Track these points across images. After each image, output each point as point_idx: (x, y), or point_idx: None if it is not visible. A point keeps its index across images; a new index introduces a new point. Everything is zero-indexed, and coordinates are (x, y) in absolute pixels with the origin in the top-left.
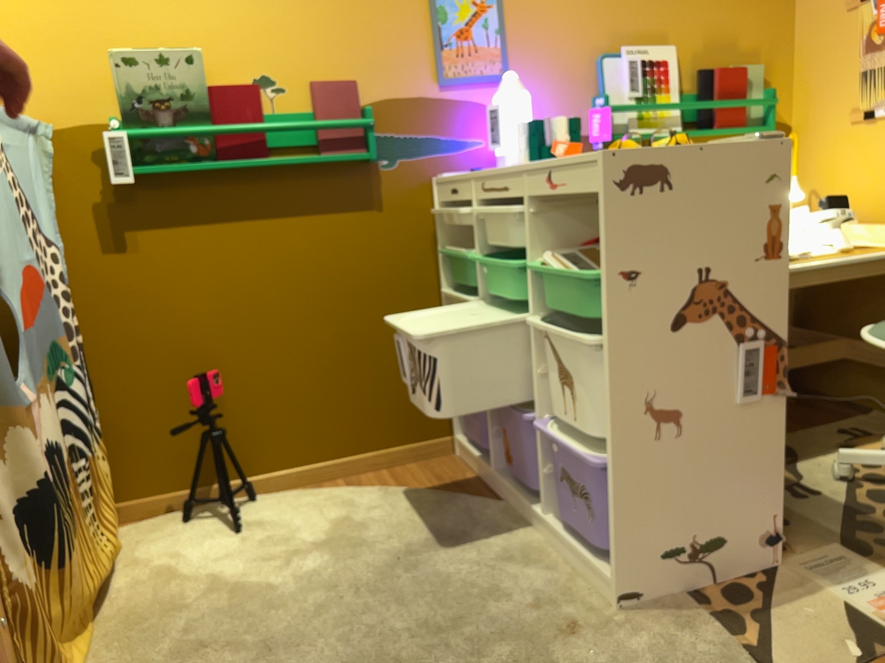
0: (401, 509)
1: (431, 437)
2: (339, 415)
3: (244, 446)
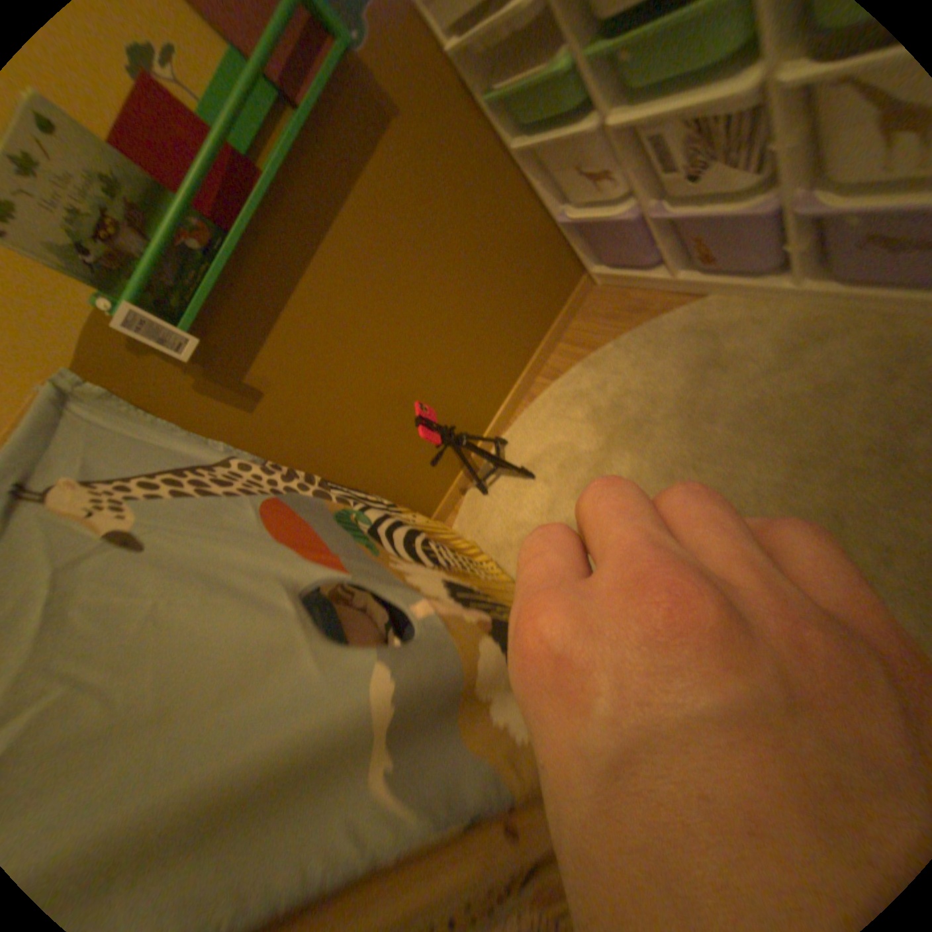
0: (629, 369)
1: (573, 291)
2: (506, 341)
3: (469, 421)
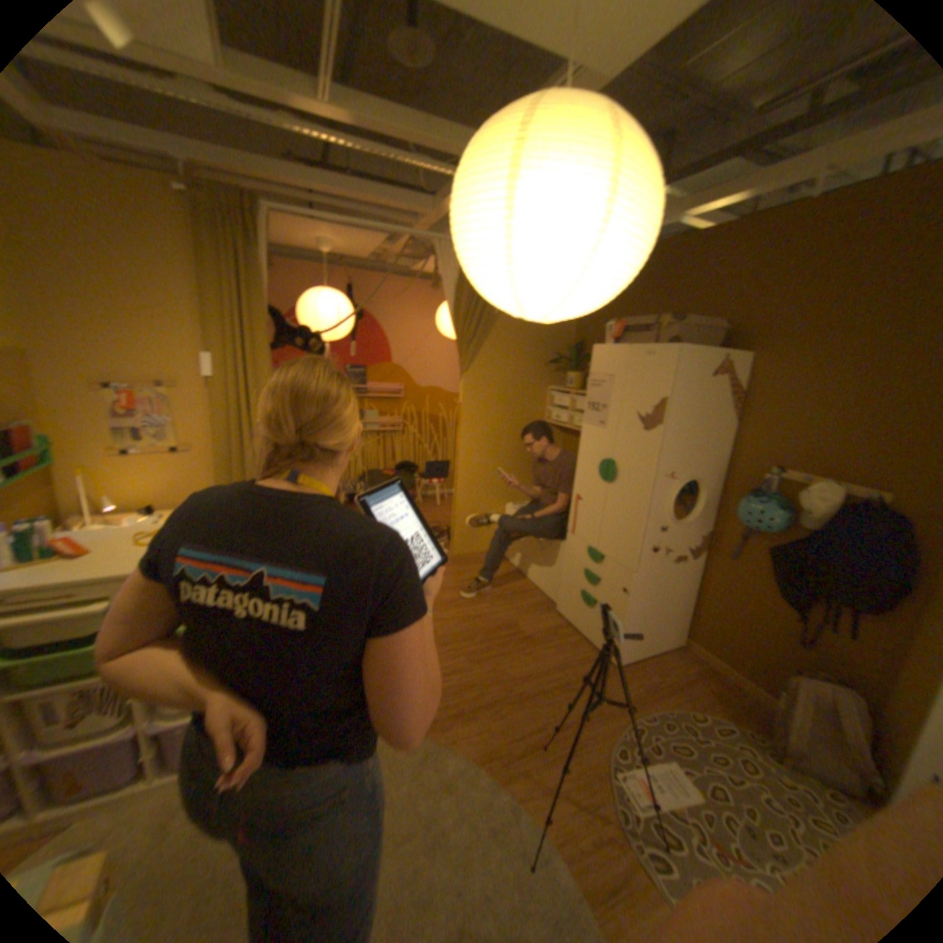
0: None
1: None
2: None
3: None
